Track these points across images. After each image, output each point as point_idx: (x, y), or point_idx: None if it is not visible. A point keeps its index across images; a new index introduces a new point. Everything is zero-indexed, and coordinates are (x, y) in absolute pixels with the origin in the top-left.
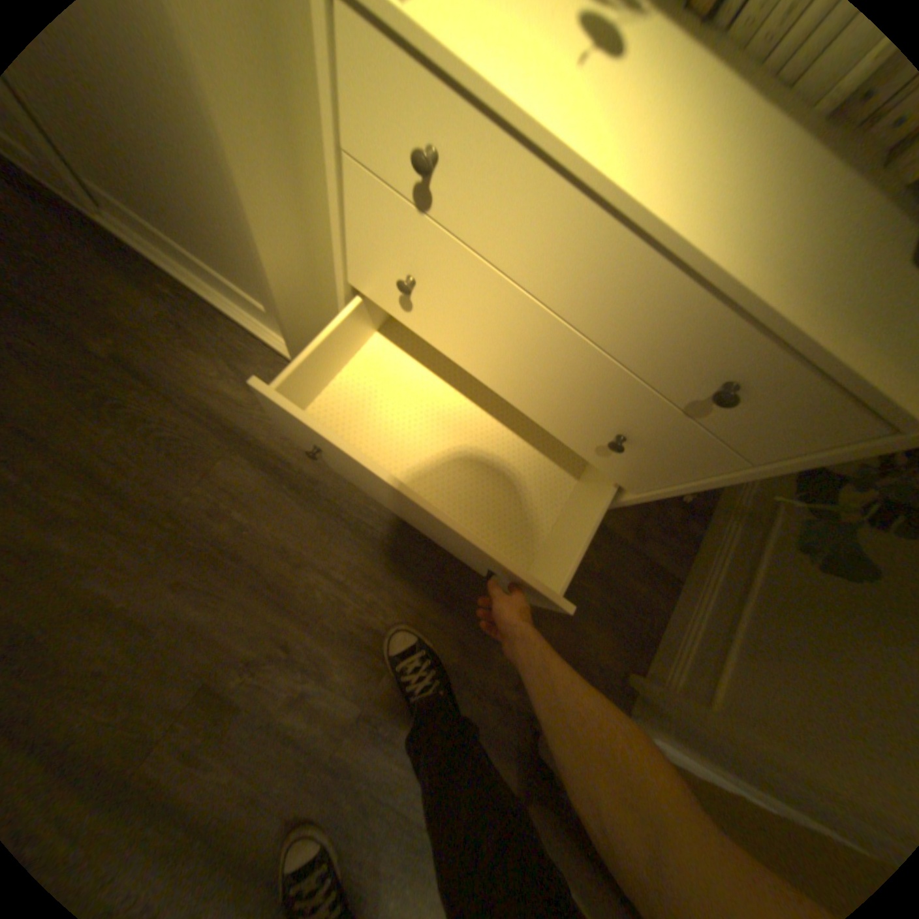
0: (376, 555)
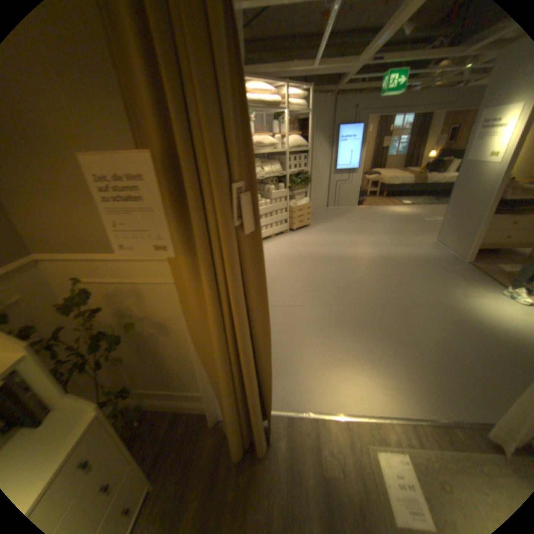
0: None
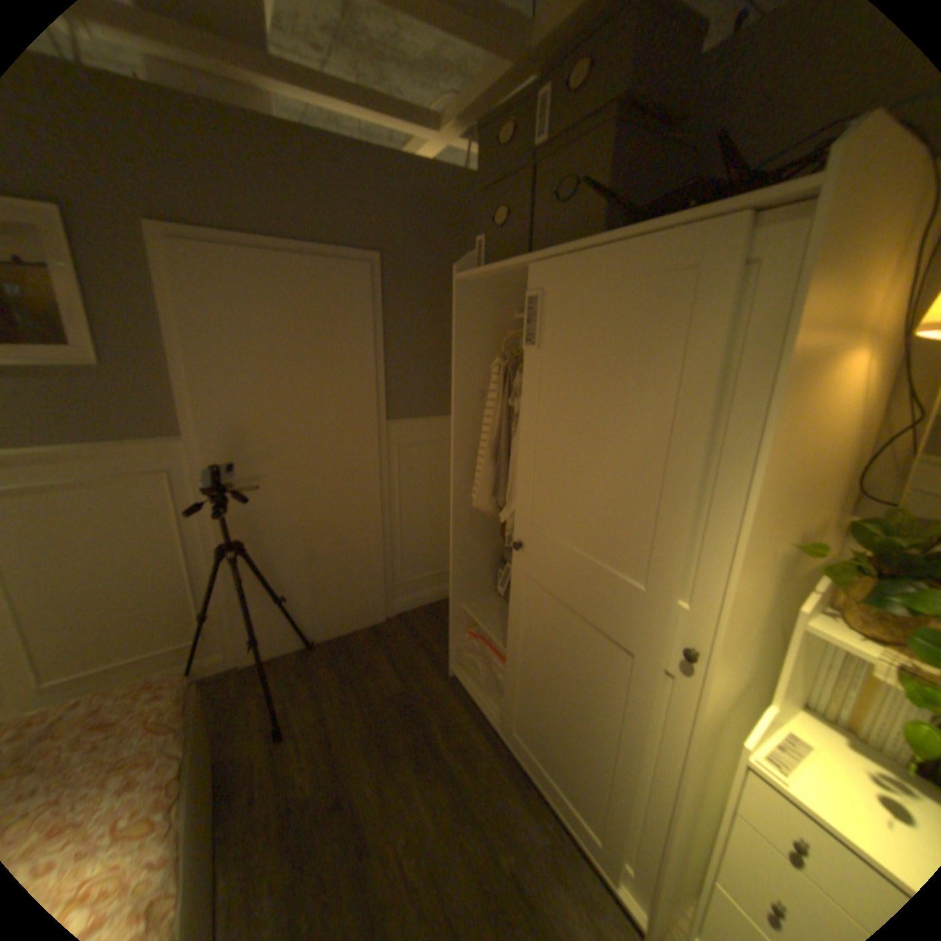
0: None
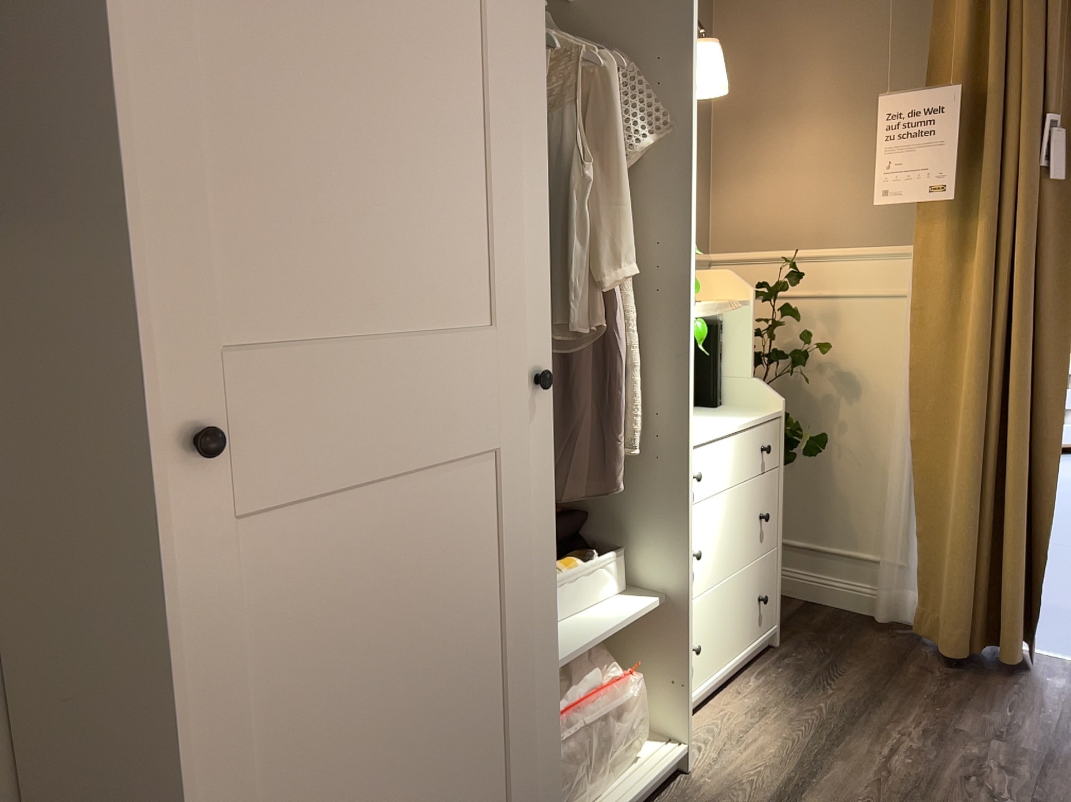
0: (847, 722)
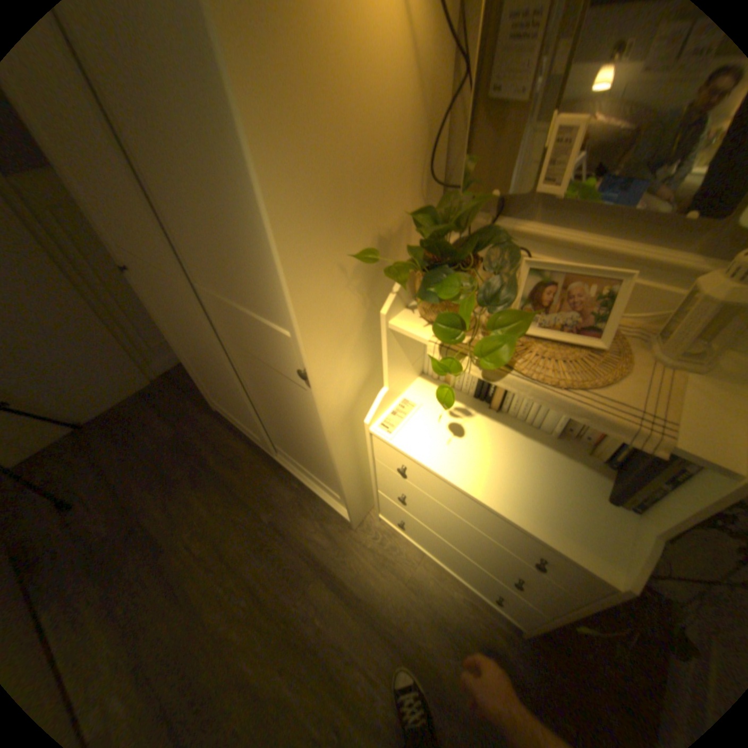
0: (395, 659)
